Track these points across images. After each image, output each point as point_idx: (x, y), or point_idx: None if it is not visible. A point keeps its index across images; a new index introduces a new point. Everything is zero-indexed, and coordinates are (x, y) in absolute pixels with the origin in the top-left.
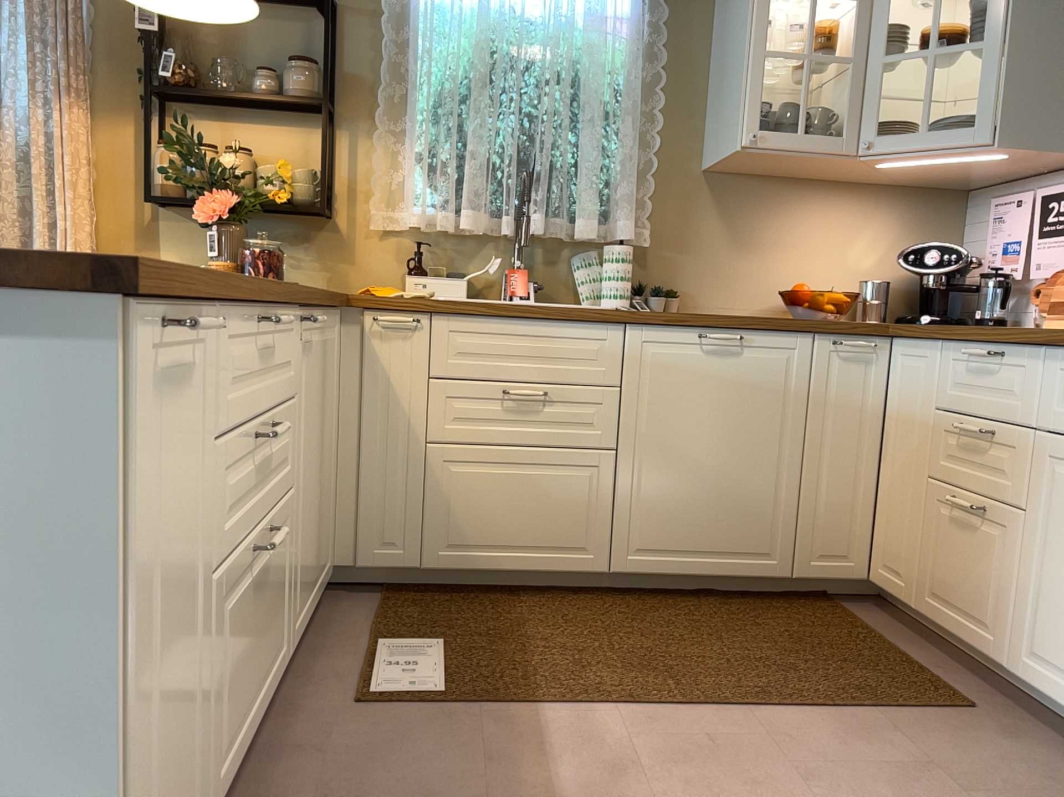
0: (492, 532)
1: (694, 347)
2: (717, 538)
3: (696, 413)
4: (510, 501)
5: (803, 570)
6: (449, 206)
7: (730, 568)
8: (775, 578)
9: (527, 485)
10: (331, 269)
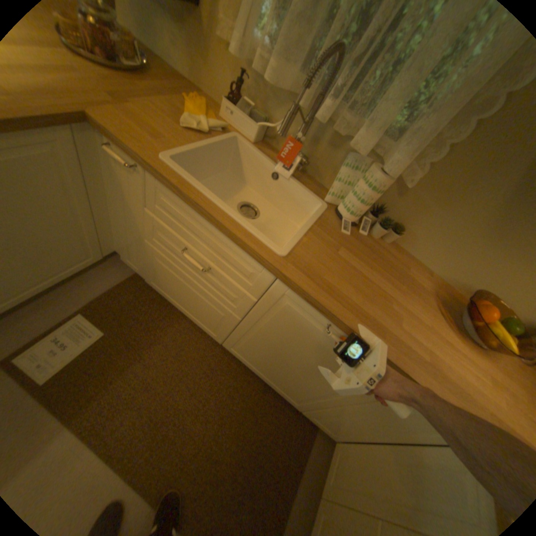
0: (174, 295)
1: (320, 325)
2: (275, 380)
3: (296, 346)
4: (183, 292)
5: (308, 417)
6: (273, 45)
7: (274, 389)
8: (293, 406)
9: (192, 294)
10: (192, 59)
